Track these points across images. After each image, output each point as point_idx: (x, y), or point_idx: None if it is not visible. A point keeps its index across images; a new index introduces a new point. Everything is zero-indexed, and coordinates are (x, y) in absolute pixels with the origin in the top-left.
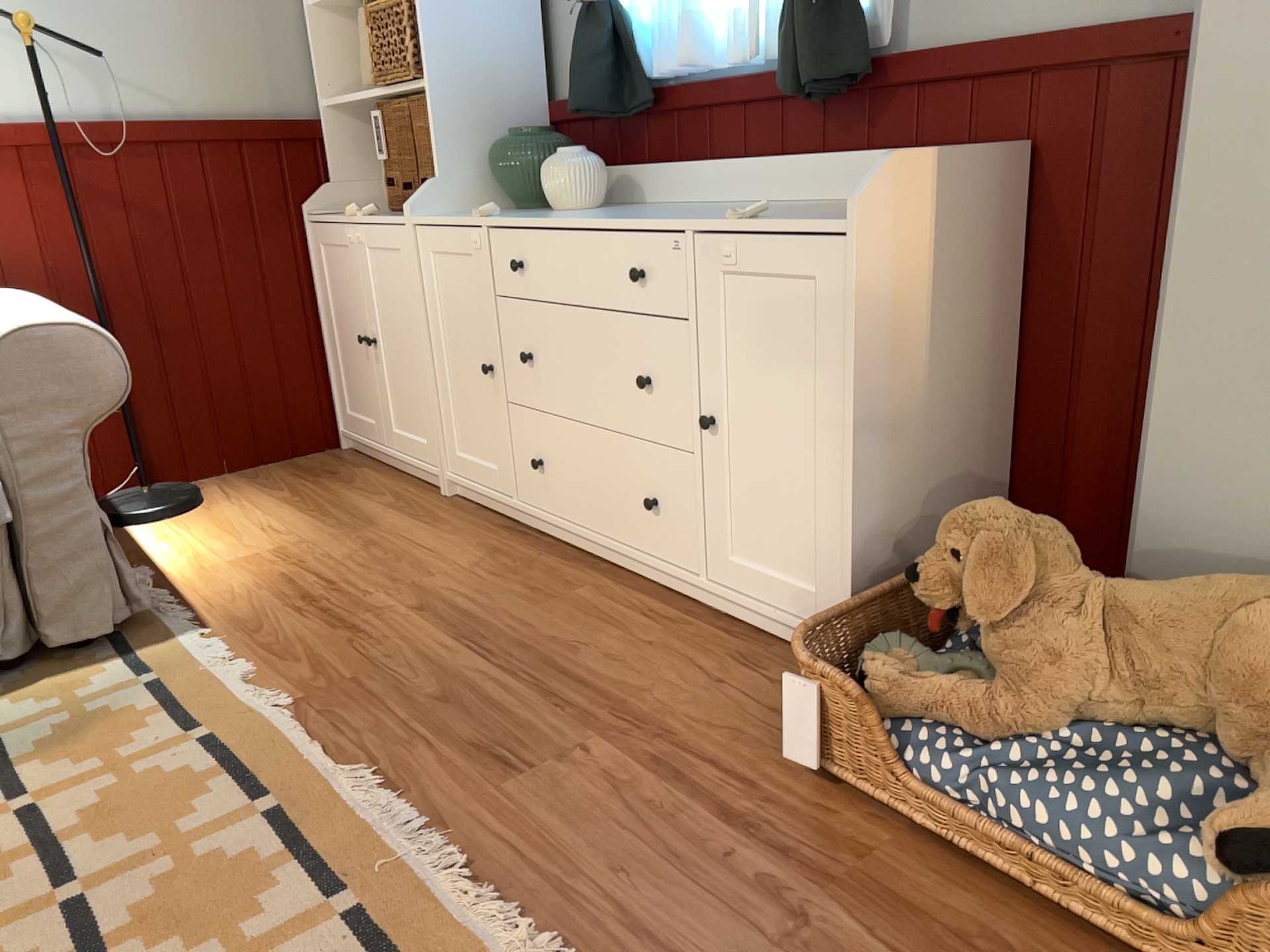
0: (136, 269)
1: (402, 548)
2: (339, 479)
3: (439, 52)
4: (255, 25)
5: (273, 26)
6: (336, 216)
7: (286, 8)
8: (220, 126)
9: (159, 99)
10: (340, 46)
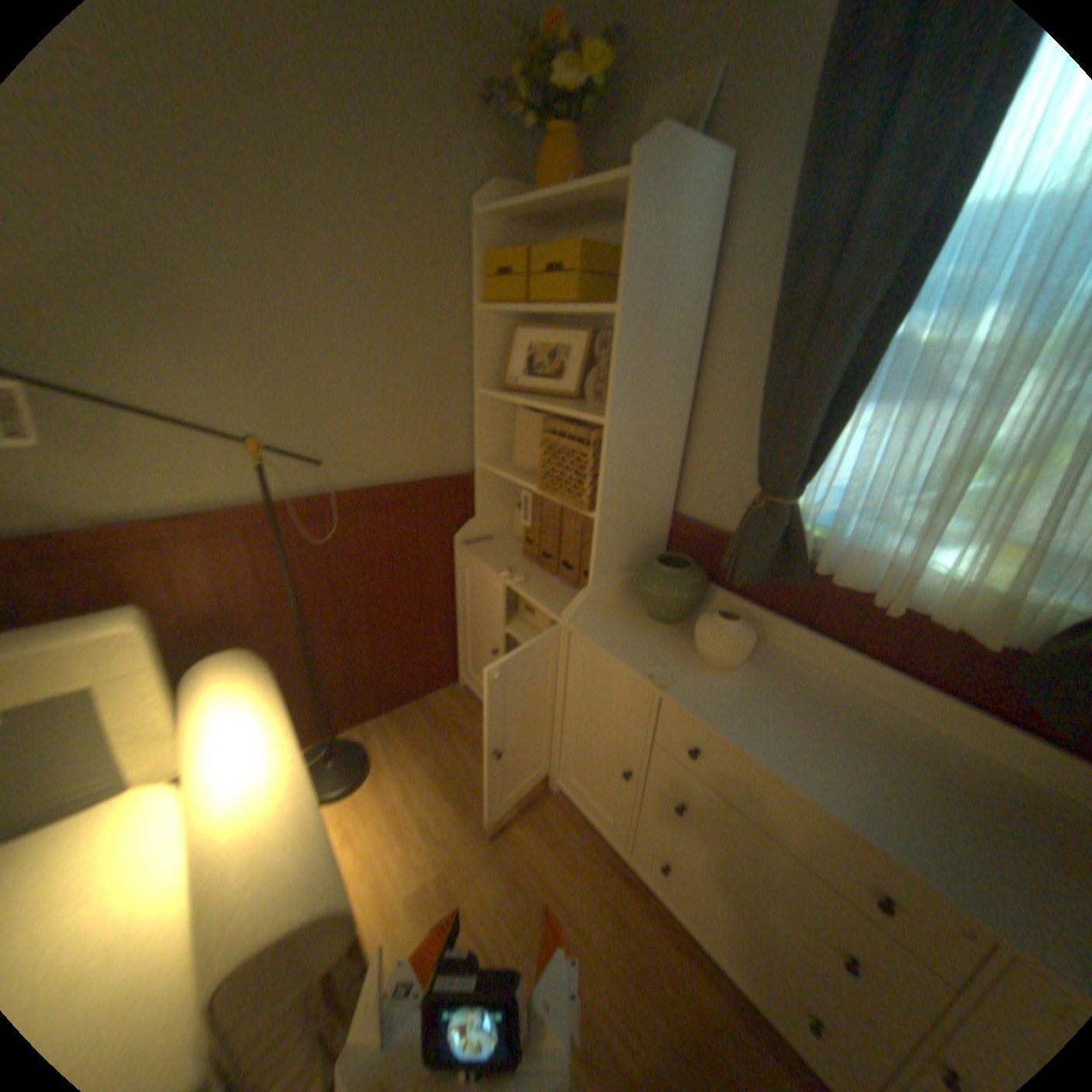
0: (329, 595)
1: (542, 899)
2: (466, 740)
3: (614, 492)
4: (436, 403)
5: (448, 402)
6: (480, 547)
7: (460, 387)
8: (402, 484)
9: (357, 467)
10: (496, 418)
